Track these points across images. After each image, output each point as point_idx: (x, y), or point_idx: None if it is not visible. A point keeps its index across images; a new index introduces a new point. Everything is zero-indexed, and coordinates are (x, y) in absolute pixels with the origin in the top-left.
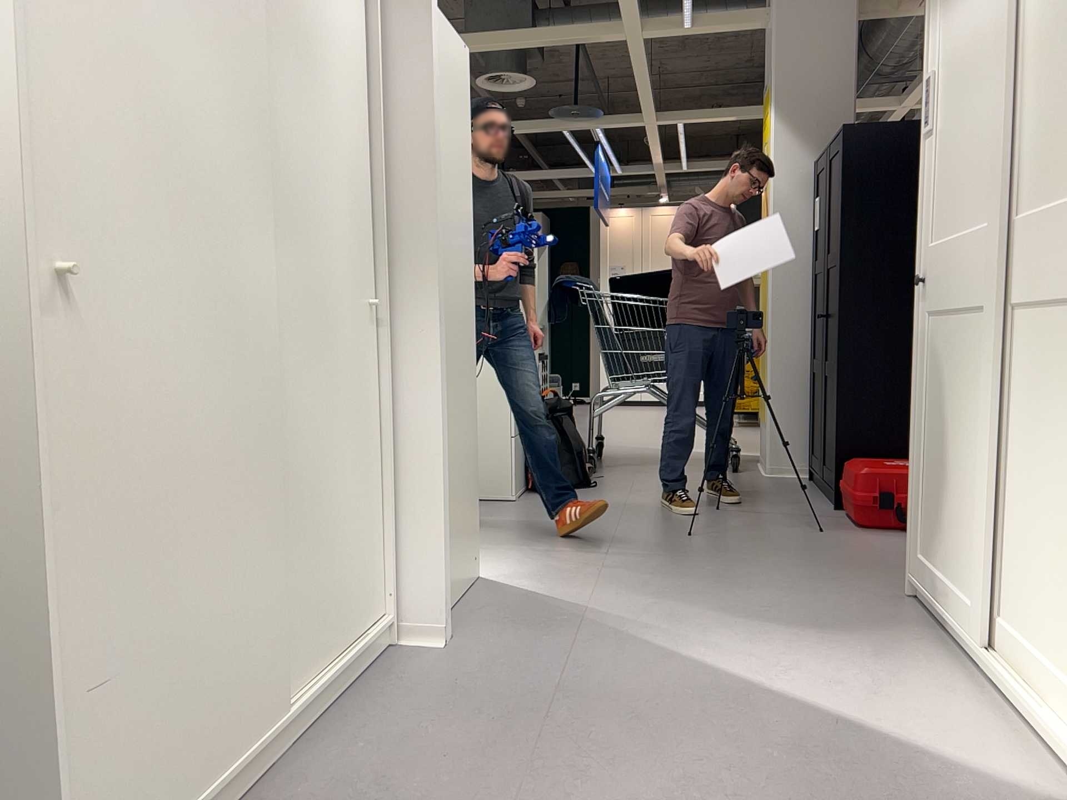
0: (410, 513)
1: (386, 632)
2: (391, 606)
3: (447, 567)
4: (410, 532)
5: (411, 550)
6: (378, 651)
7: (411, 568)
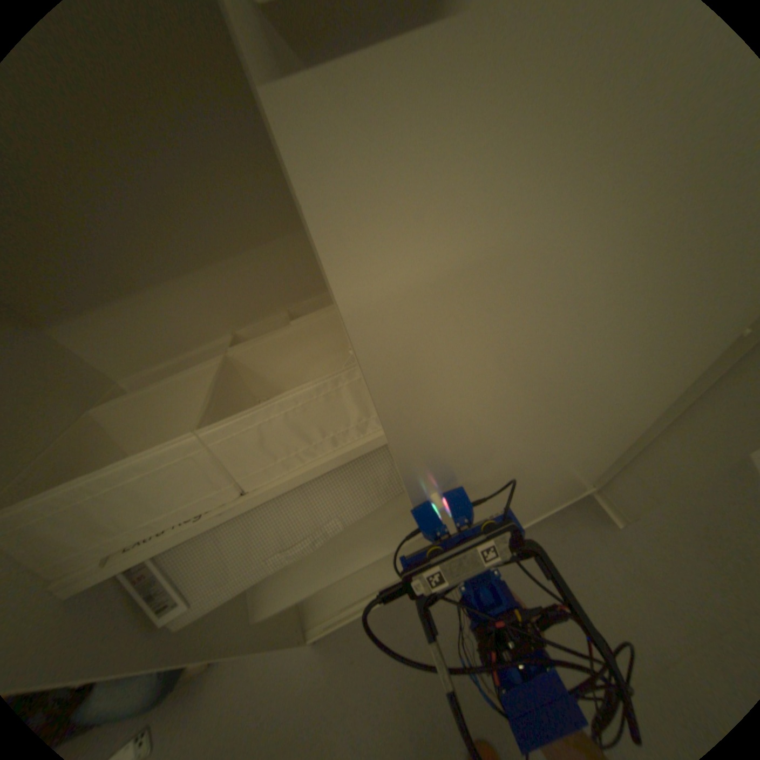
0: (646, 471)
1: (581, 499)
2: (597, 486)
3: (656, 513)
4: (639, 477)
5: (632, 483)
6: (567, 507)
7: (625, 488)
